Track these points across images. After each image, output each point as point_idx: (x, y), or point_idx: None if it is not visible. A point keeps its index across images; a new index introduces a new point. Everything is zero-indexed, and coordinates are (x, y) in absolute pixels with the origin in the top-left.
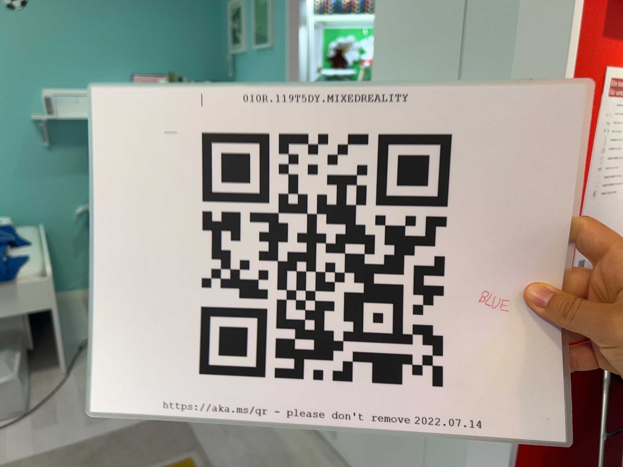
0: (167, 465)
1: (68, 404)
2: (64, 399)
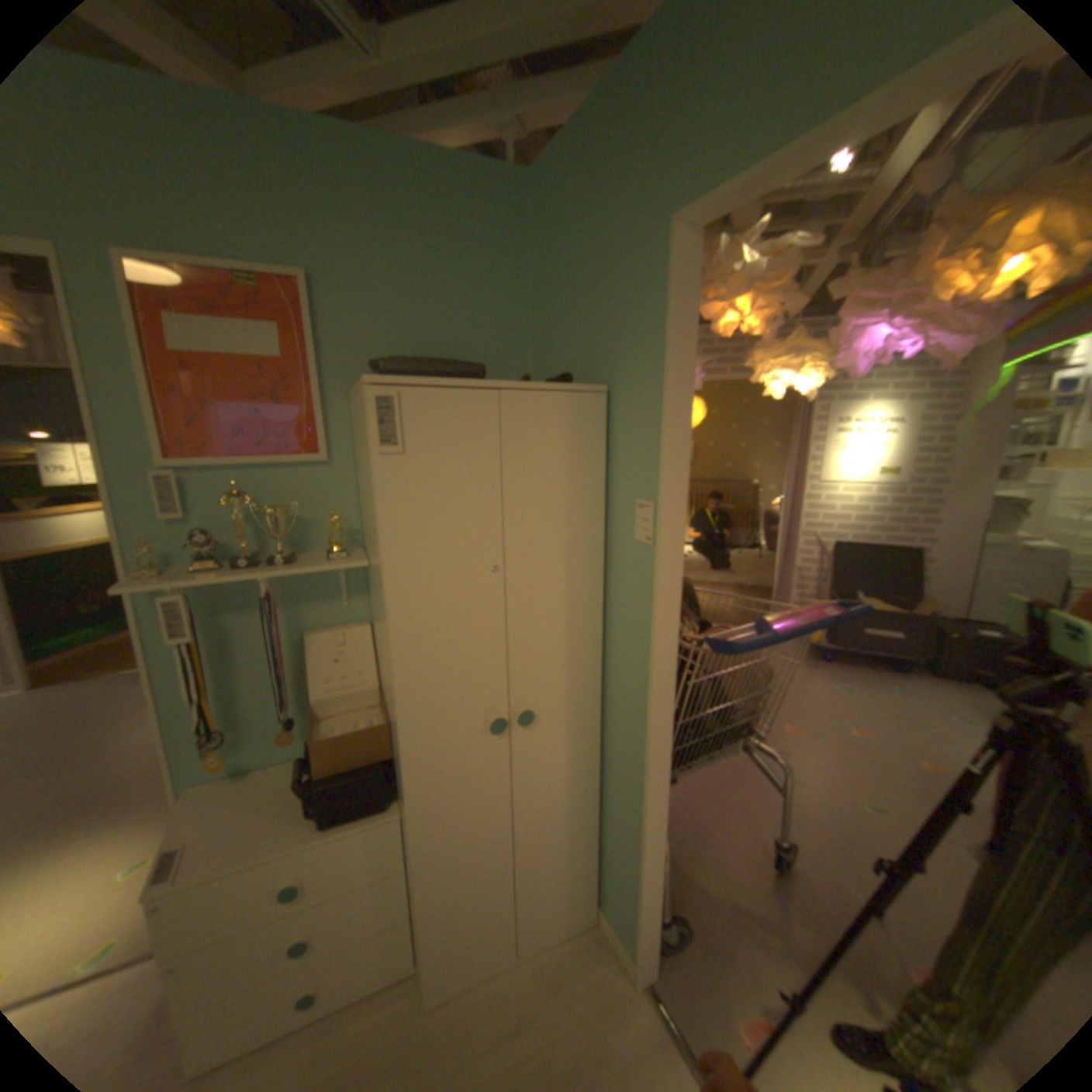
0: None
1: None
2: None
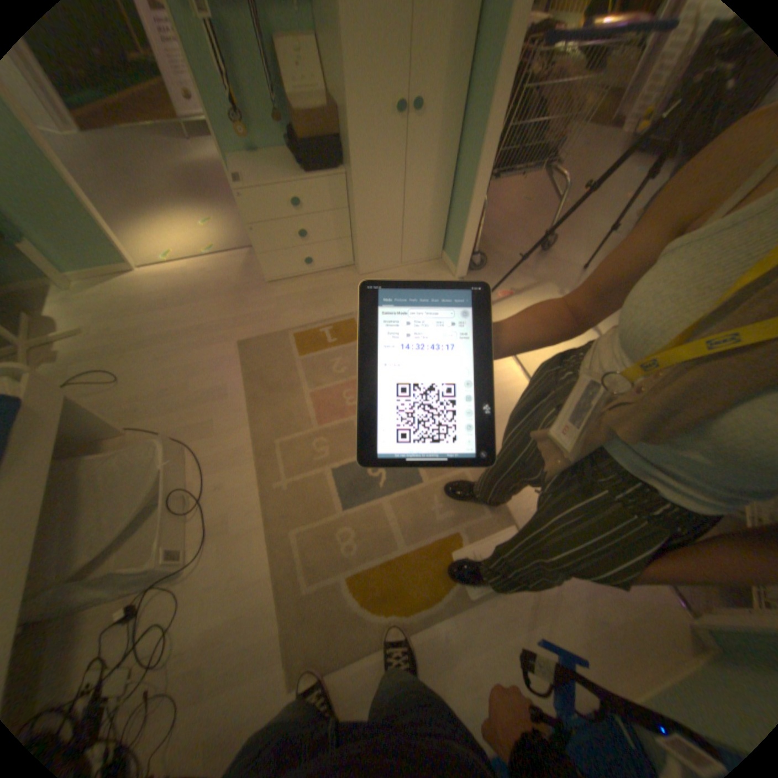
0: (293, 345)
1: (181, 418)
2: (170, 423)
